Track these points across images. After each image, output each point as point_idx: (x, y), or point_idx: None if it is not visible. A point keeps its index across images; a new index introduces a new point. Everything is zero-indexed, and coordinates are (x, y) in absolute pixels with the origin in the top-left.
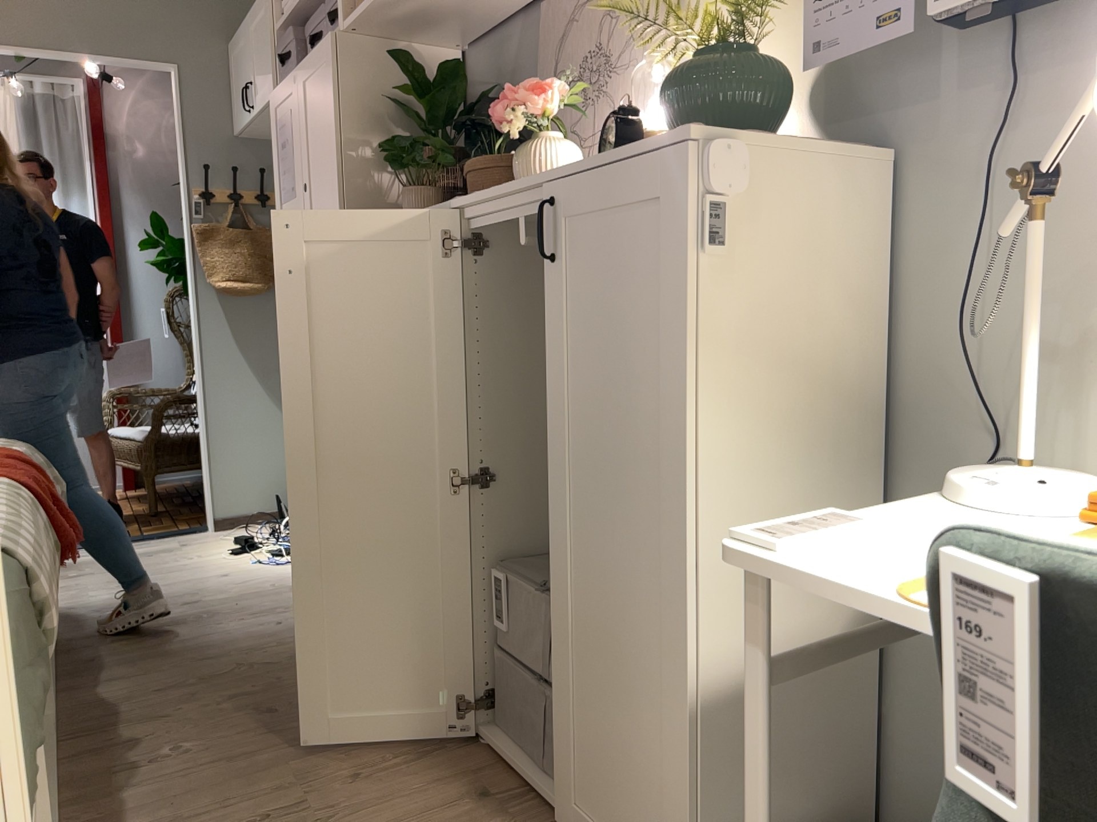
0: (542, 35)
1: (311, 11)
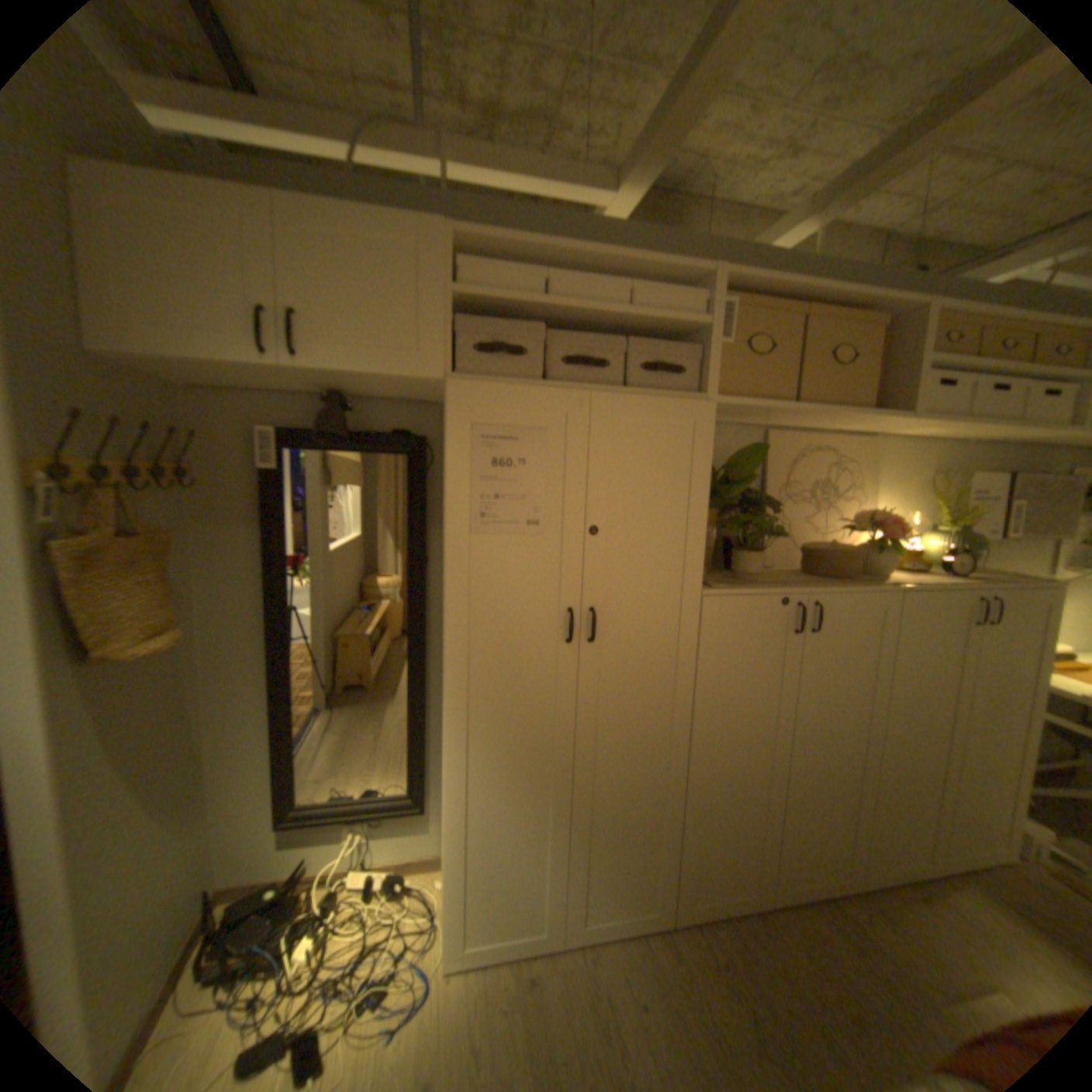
0: (771, 454)
1: (539, 313)
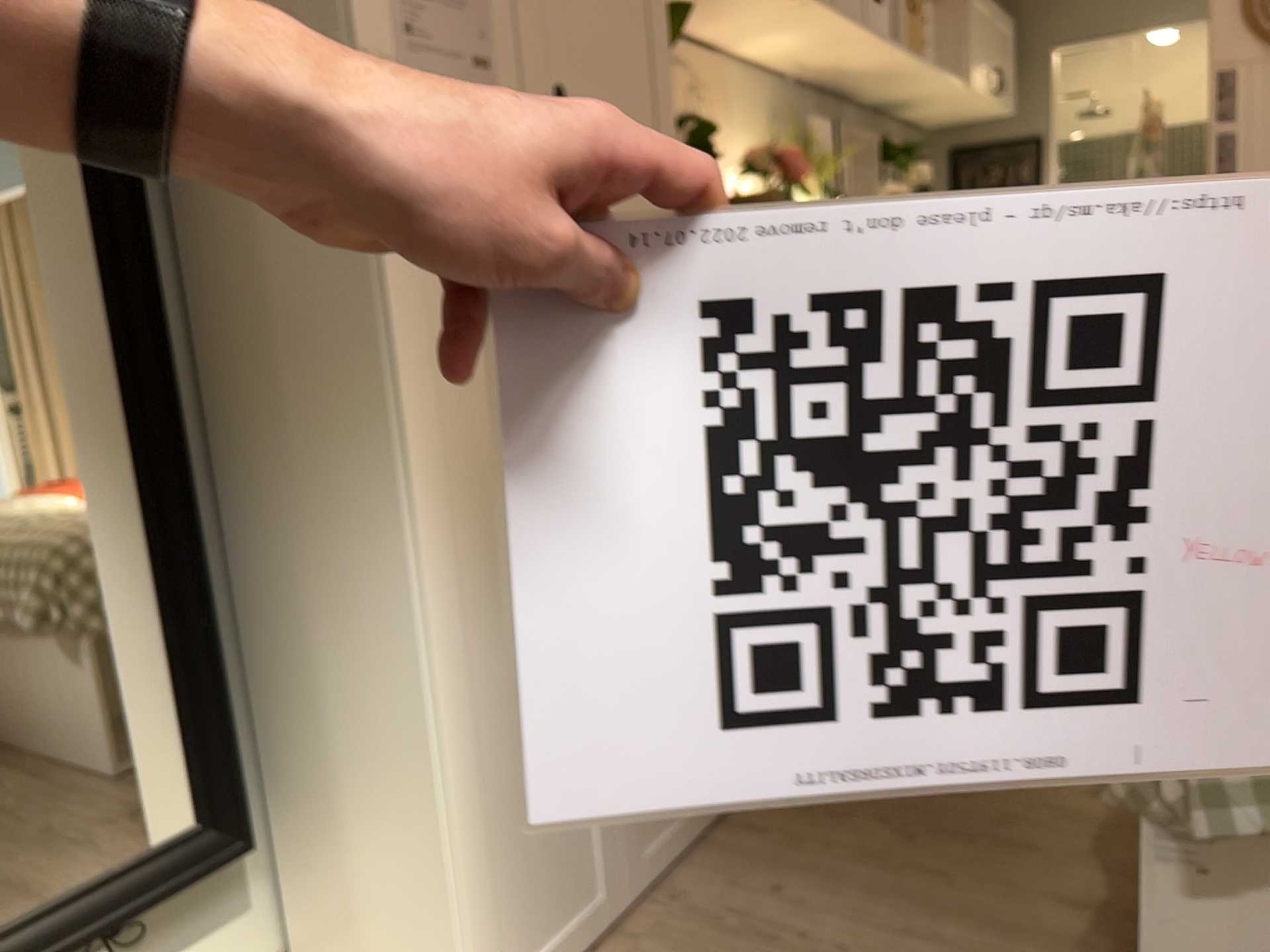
0: None
1: None
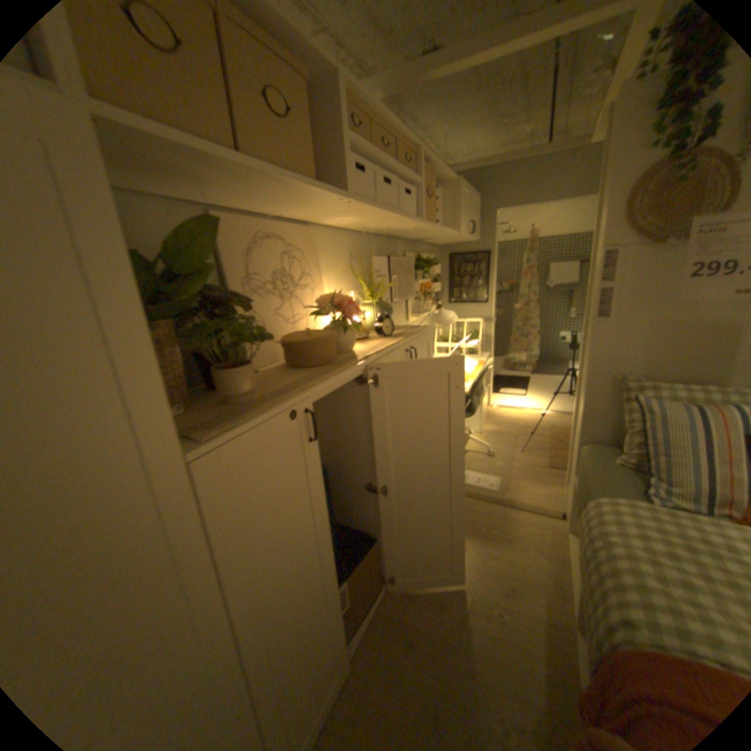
0: (222, 238)
1: None
